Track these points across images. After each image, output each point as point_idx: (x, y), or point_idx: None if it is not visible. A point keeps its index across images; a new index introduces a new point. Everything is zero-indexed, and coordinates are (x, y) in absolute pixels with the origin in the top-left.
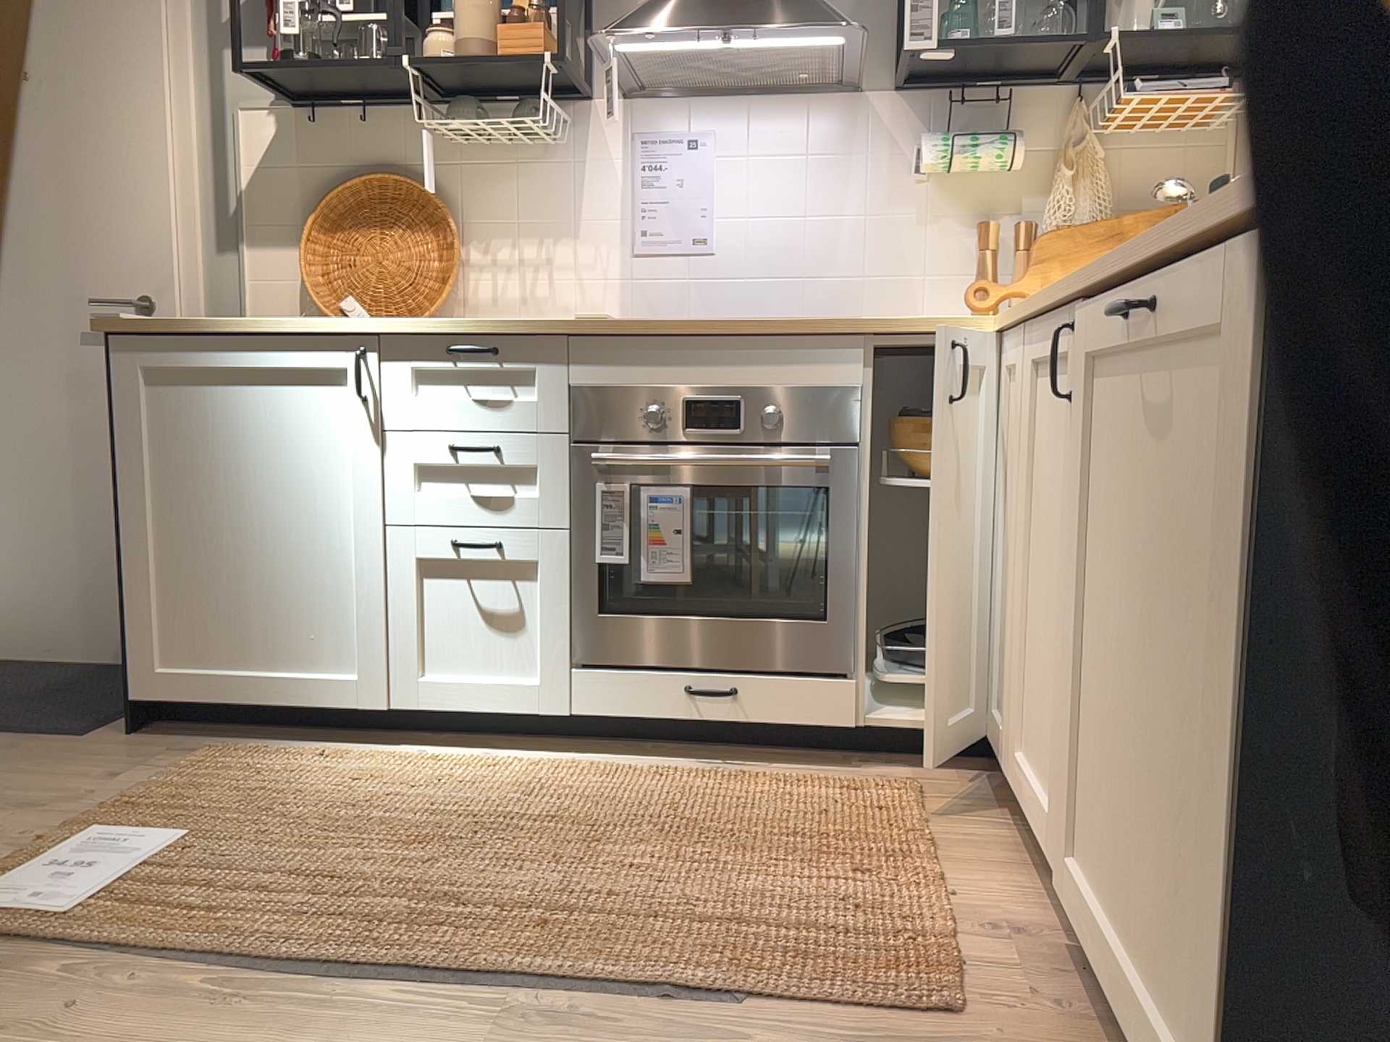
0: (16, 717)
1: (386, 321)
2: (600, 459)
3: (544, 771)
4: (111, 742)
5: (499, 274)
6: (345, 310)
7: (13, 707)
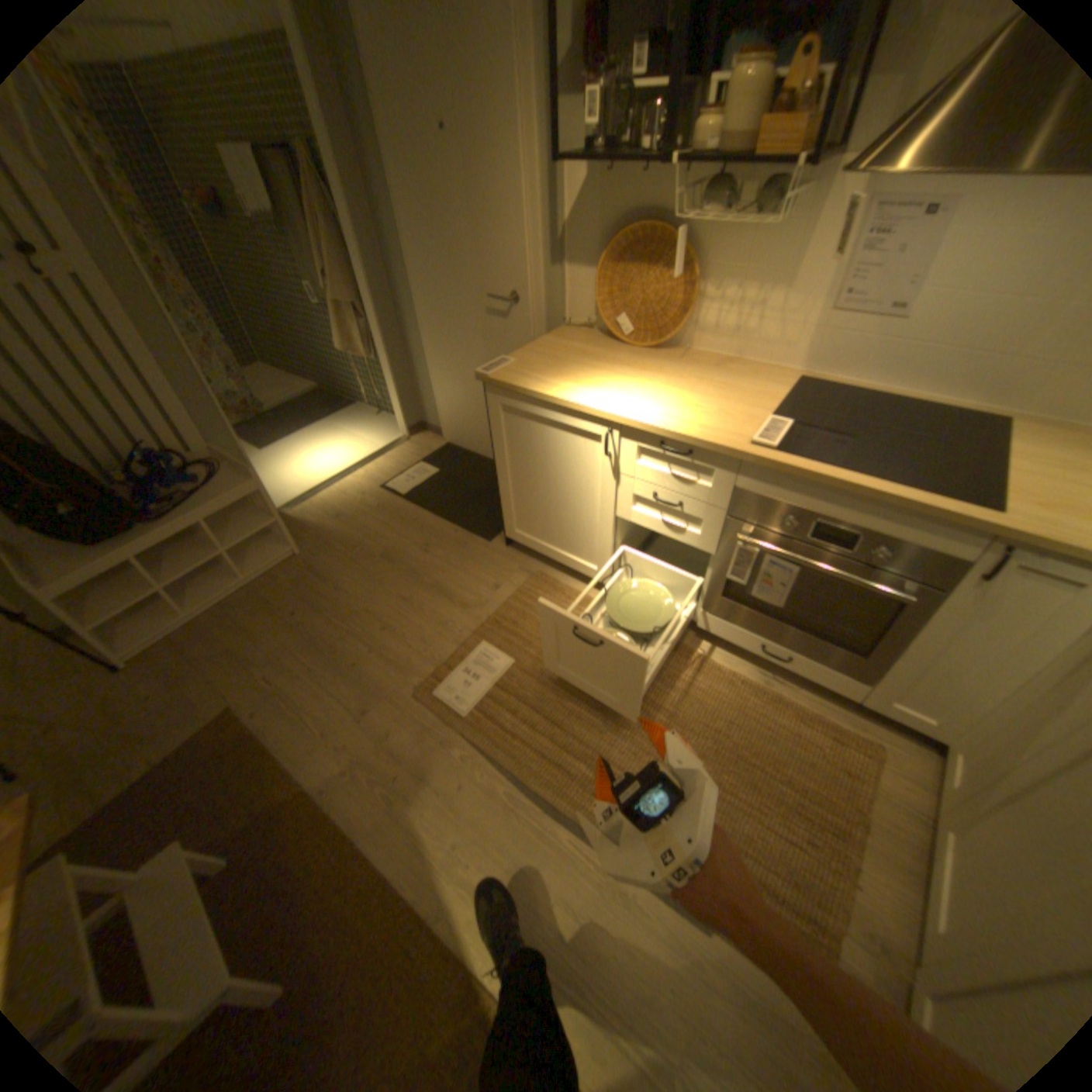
0: (469, 514)
1: (627, 409)
2: (742, 537)
3: (673, 653)
4: (499, 550)
5: (725, 307)
6: (619, 322)
7: (469, 503)
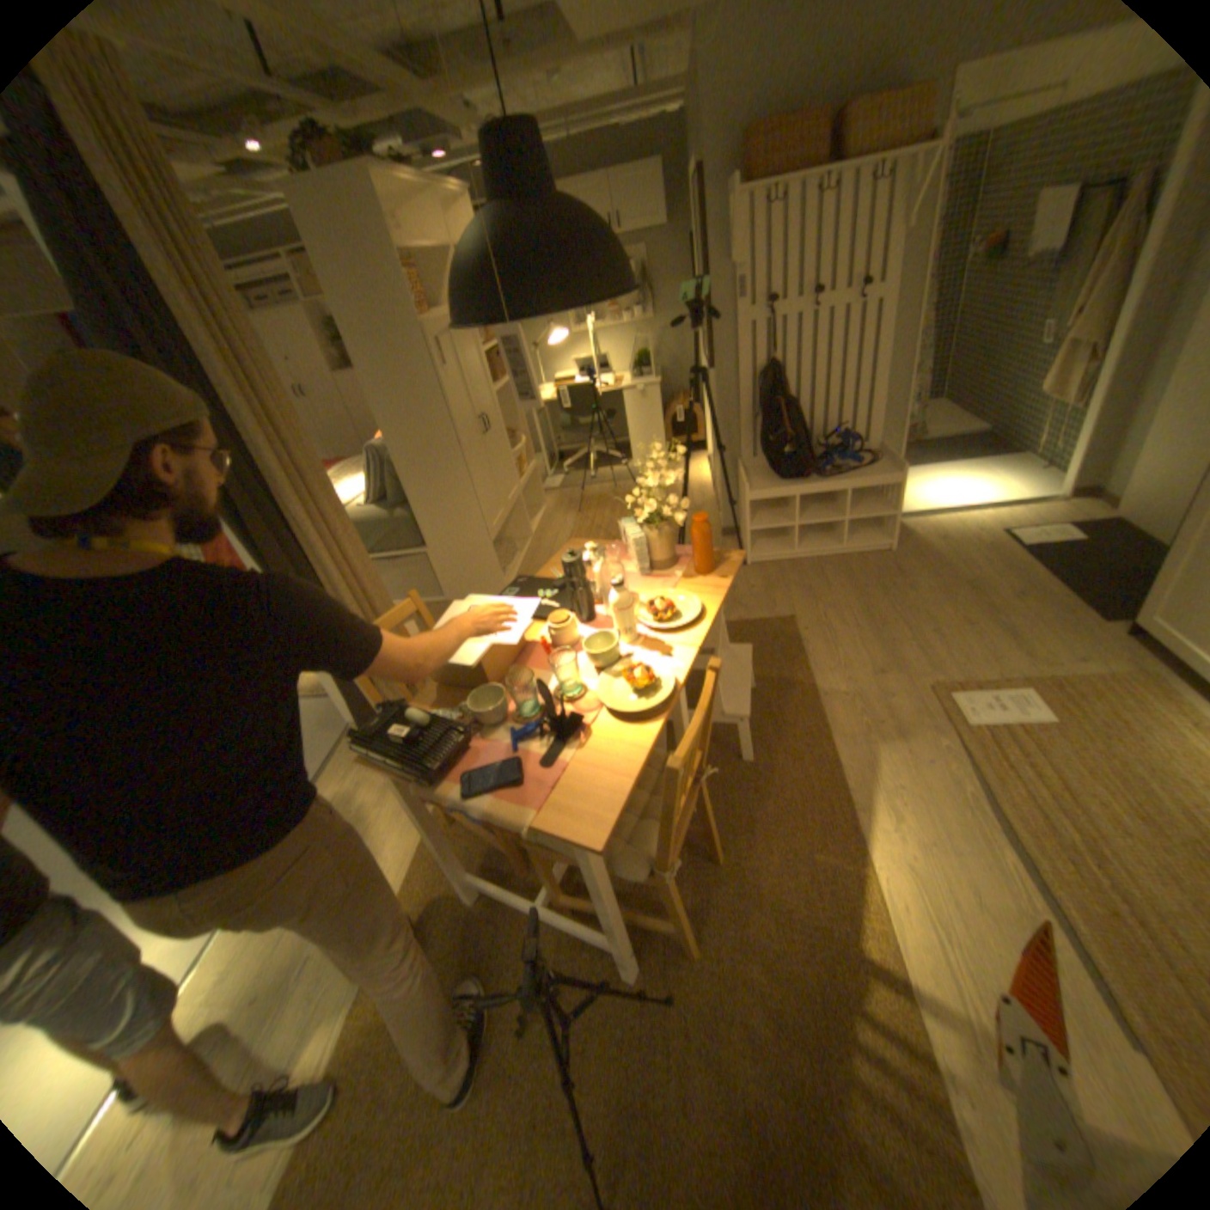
0: (1095, 589)
1: None
2: None
3: None
4: (1112, 634)
5: None
6: None
7: (1103, 580)
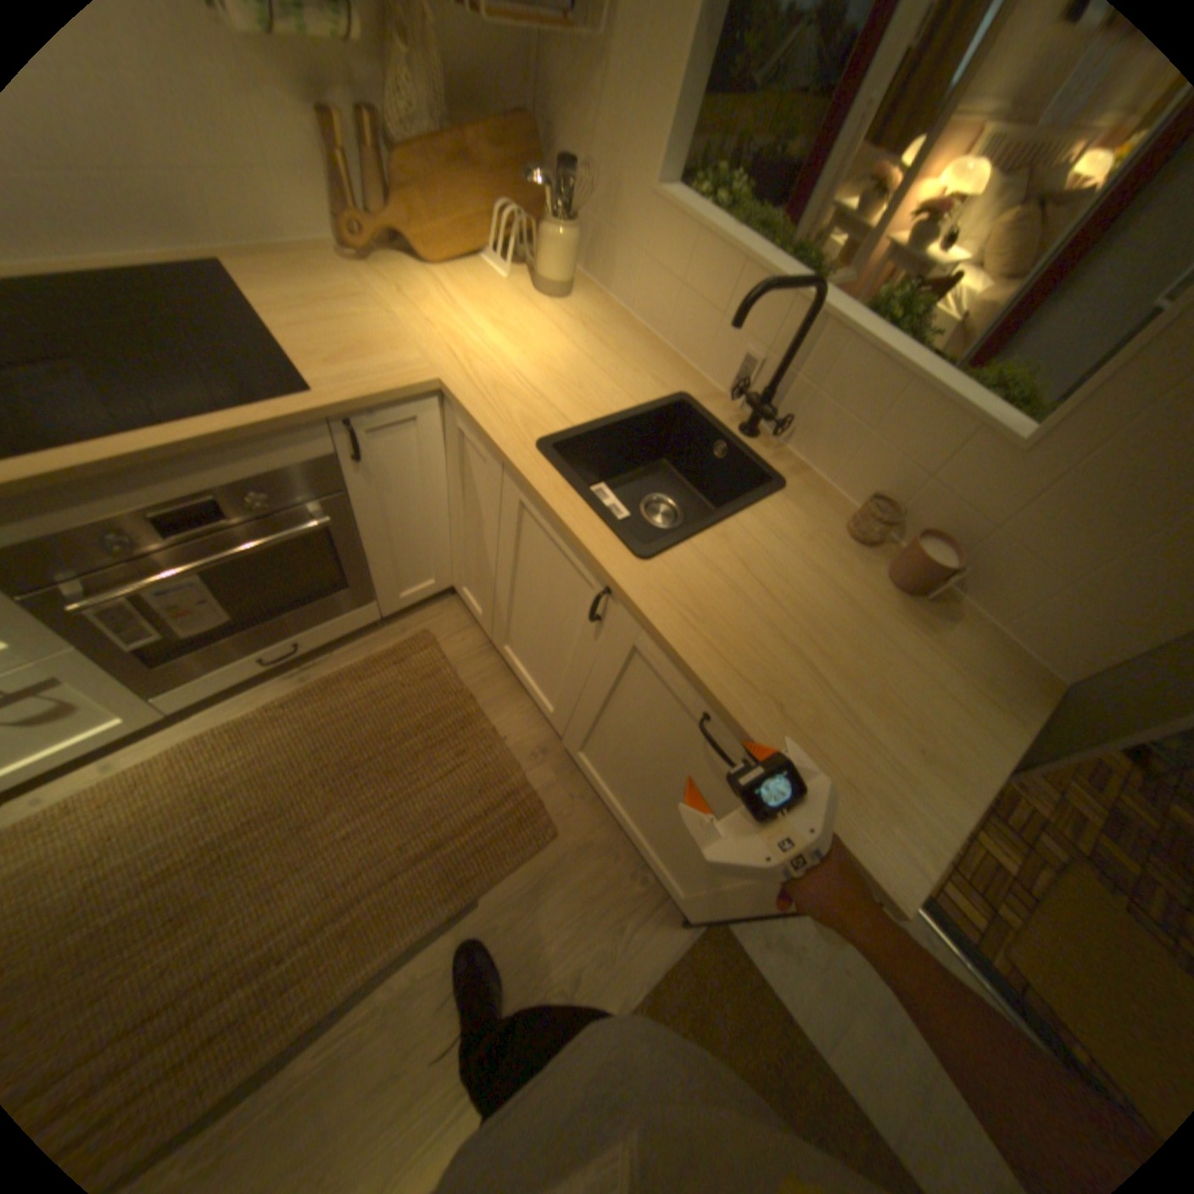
0: None
1: None
2: (81, 606)
3: (181, 768)
4: None
5: None
6: None
7: None
